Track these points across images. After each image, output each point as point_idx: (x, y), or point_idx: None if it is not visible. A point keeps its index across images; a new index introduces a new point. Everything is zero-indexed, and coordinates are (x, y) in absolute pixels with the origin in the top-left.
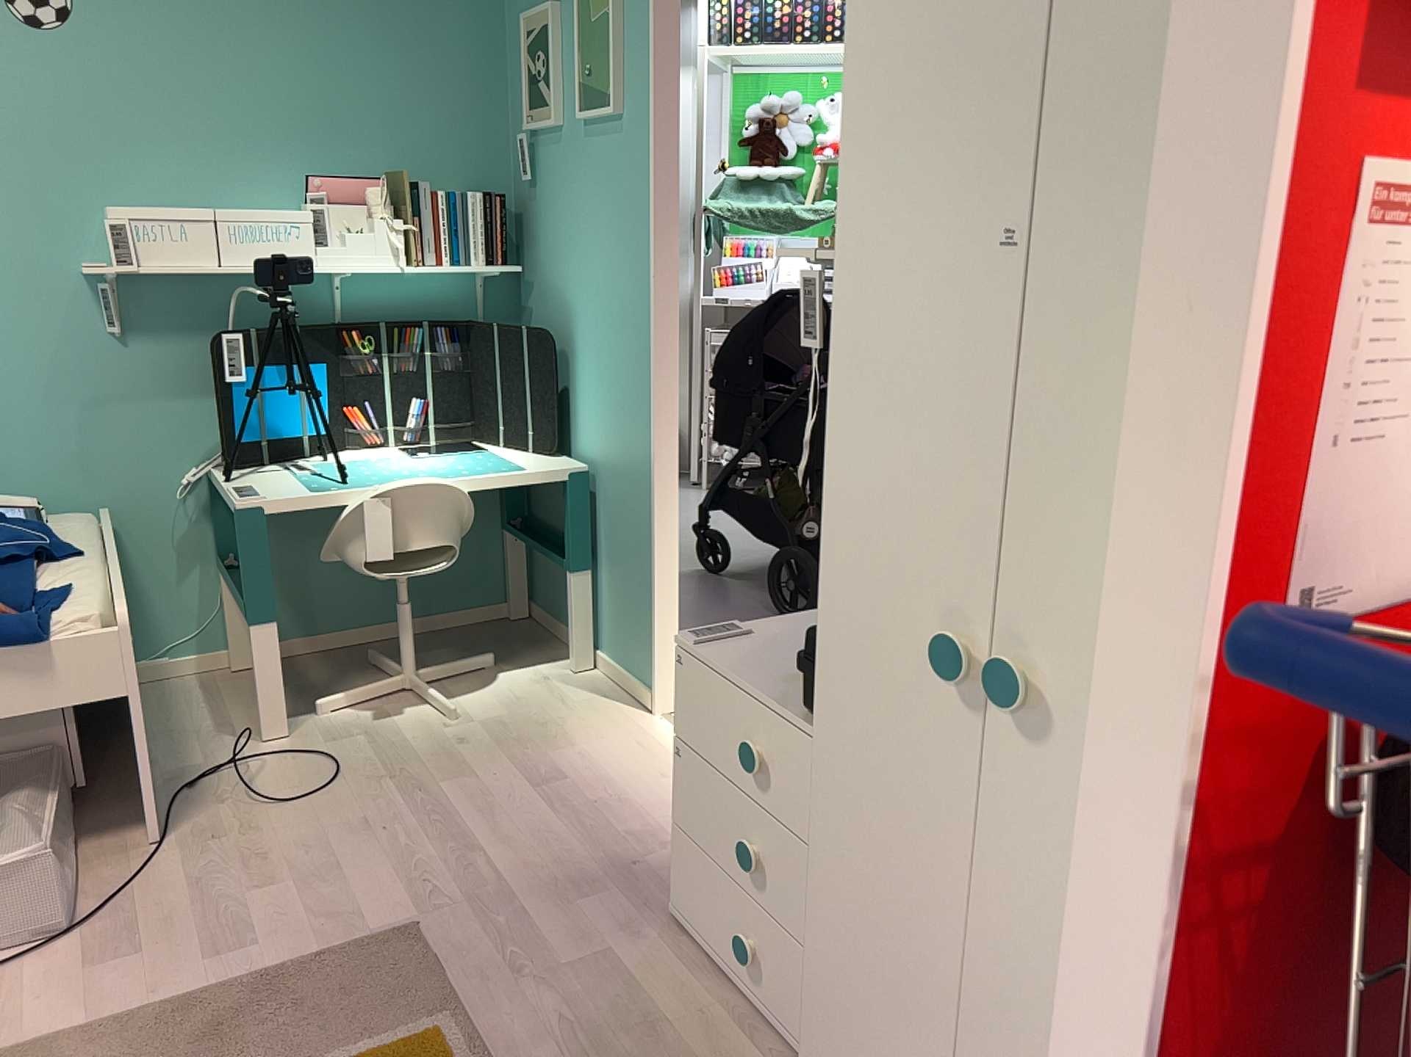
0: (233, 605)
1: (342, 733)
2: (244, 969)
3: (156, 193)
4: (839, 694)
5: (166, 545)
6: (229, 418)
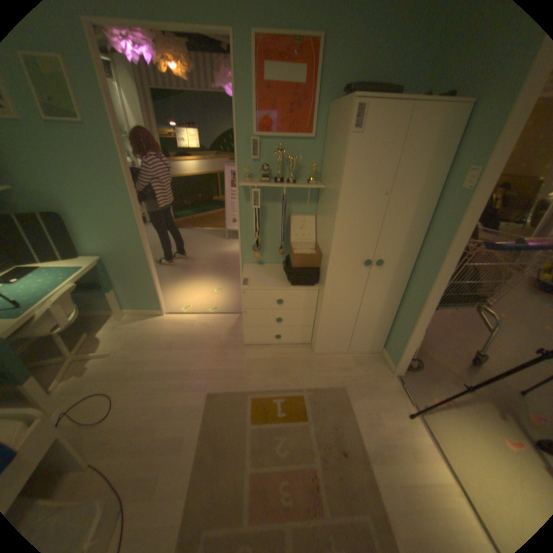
0: None
1: (77, 388)
2: (193, 442)
3: None
4: (332, 278)
5: None
6: None
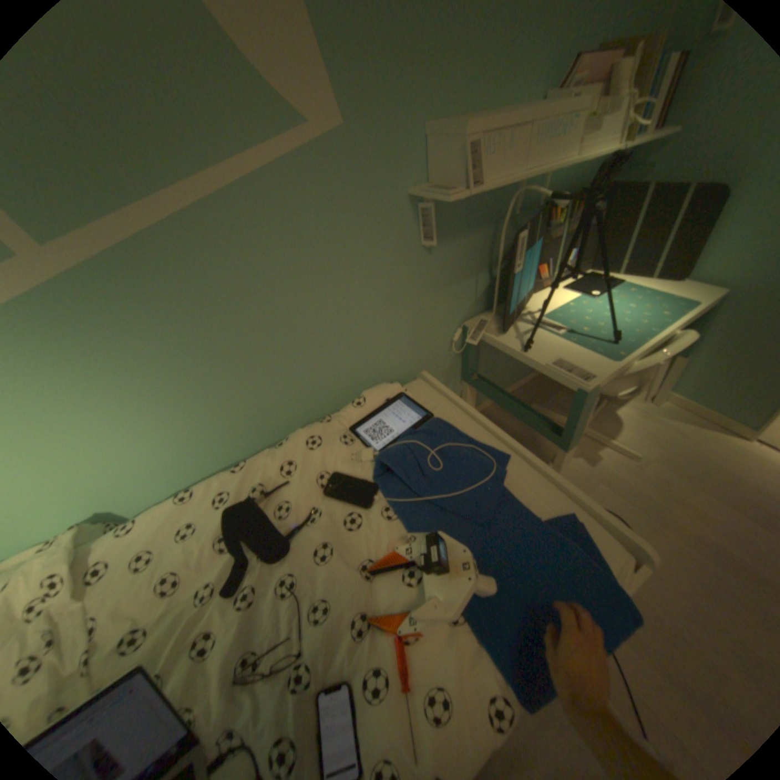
0: (470, 398)
1: (586, 482)
2: None
3: (458, 95)
4: None
5: (439, 376)
6: (510, 298)
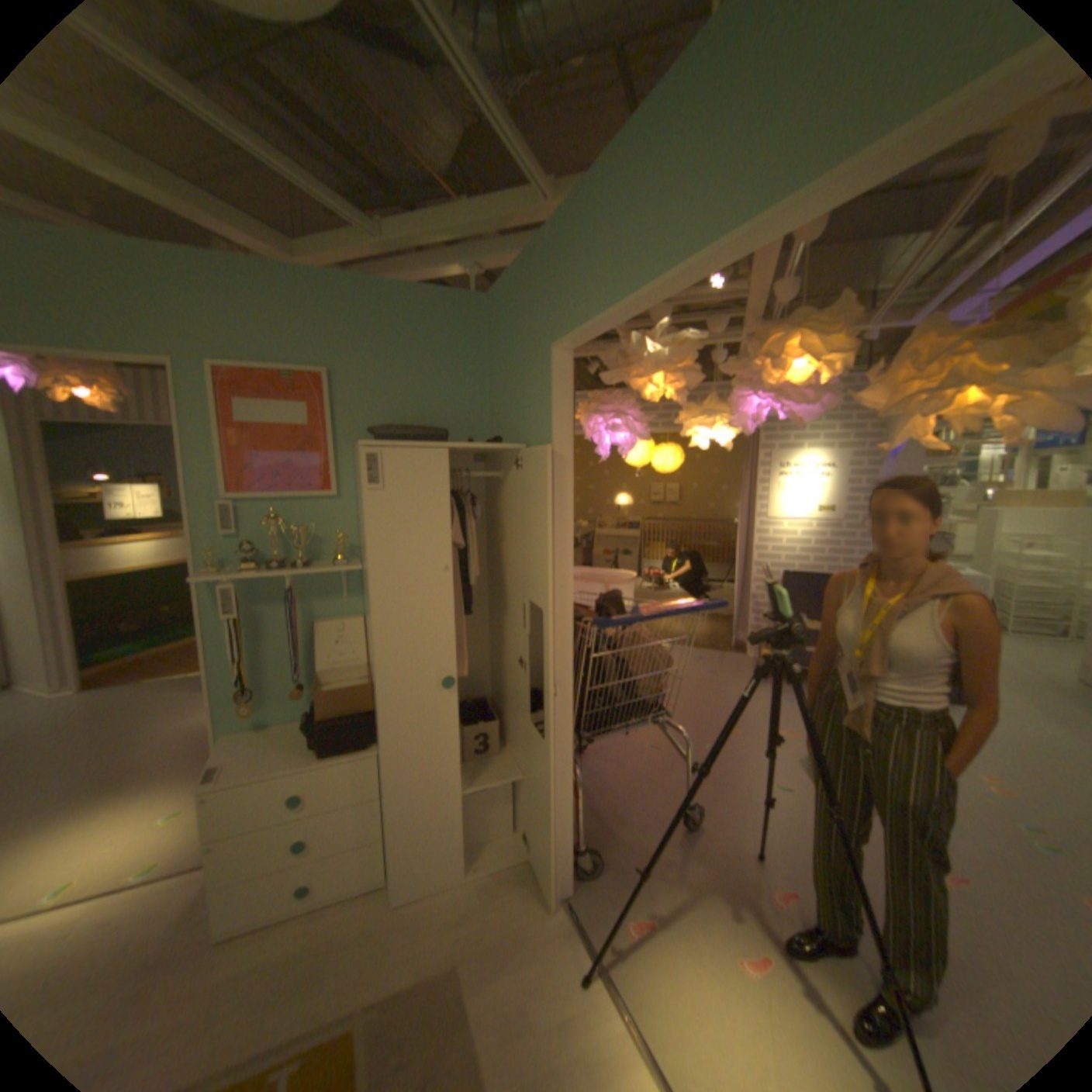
0: None
1: None
2: None
3: None
4: (391, 726)
5: None
6: None
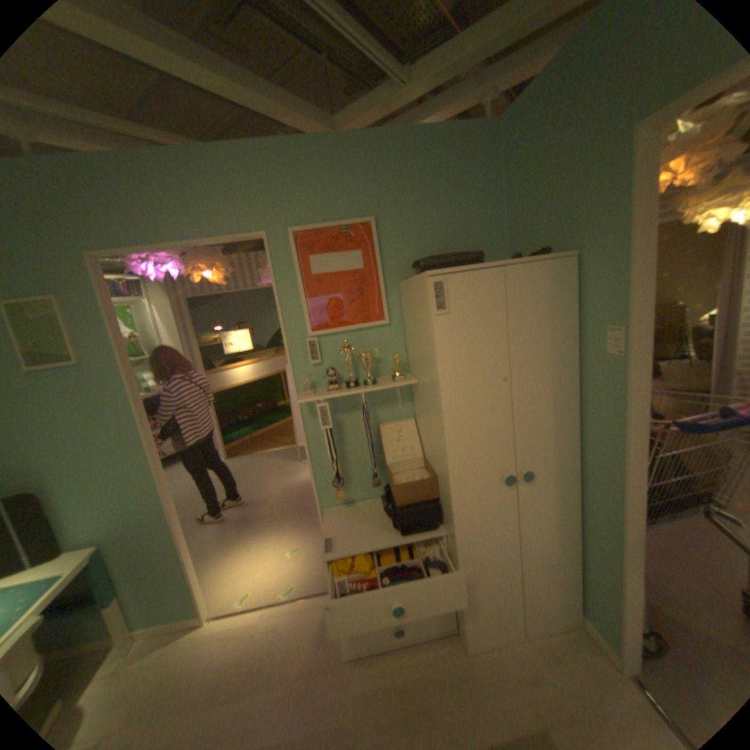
0: None
1: None
2: None
3: None
4: (464, 516)
5: None
6: None
